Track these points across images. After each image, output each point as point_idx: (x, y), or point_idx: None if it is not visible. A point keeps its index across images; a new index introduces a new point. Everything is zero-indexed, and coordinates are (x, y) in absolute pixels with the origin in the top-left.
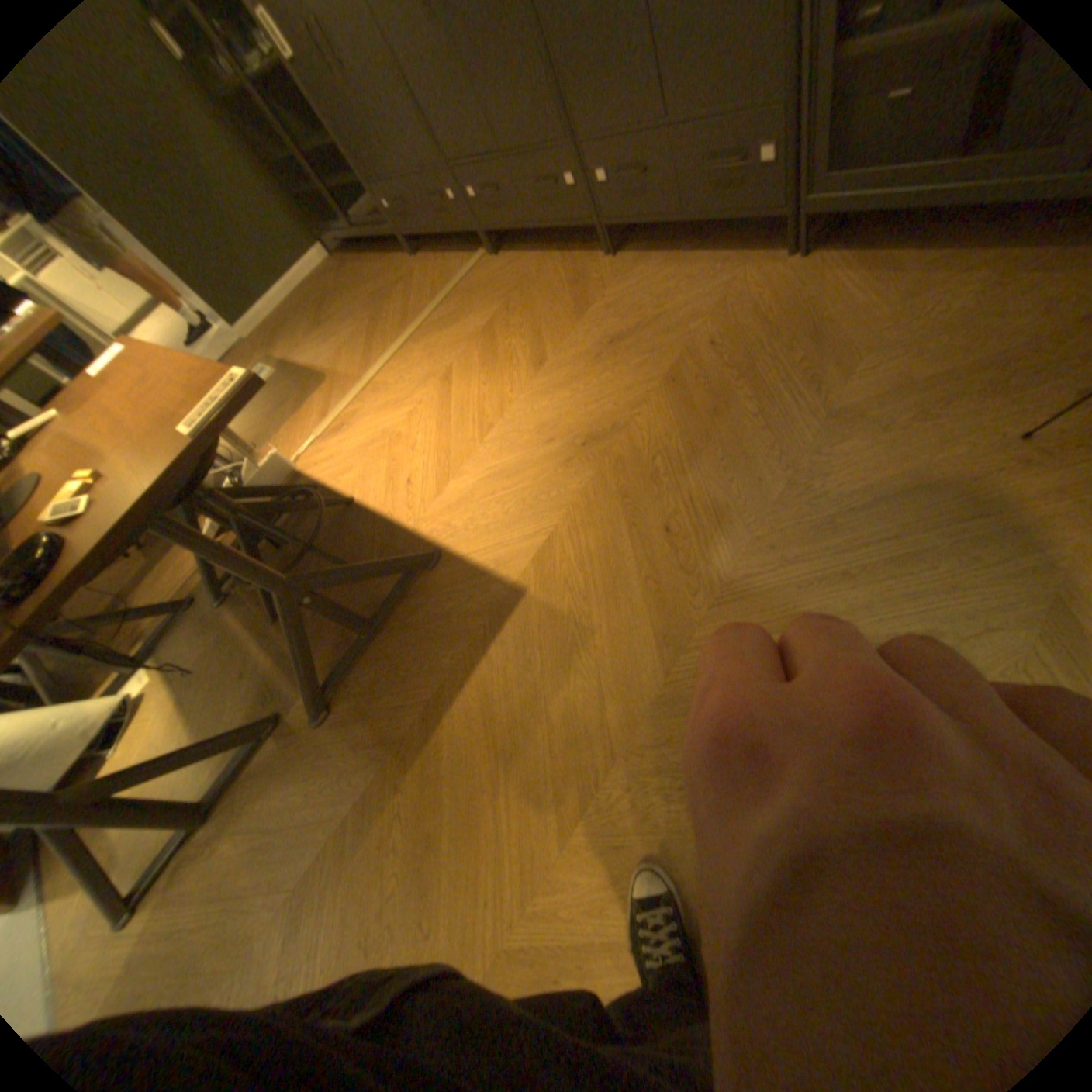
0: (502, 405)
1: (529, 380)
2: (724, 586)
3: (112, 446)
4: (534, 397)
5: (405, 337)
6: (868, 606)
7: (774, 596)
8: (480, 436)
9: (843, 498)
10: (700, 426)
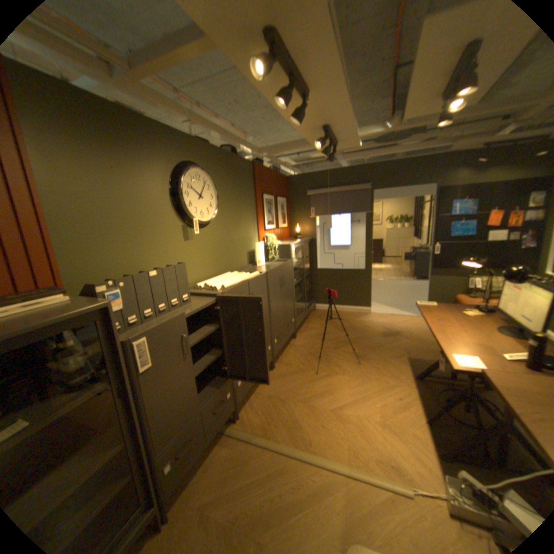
0: (351, 381)
1: (338, 376)
2: (383, 338)
3: (459, 317)
4: (345, 373)
5: (304, 454)
6: (376, 329)
7: (381, 334)
8: (367, 383)
9: (359, 331)
10: (349, 344)
